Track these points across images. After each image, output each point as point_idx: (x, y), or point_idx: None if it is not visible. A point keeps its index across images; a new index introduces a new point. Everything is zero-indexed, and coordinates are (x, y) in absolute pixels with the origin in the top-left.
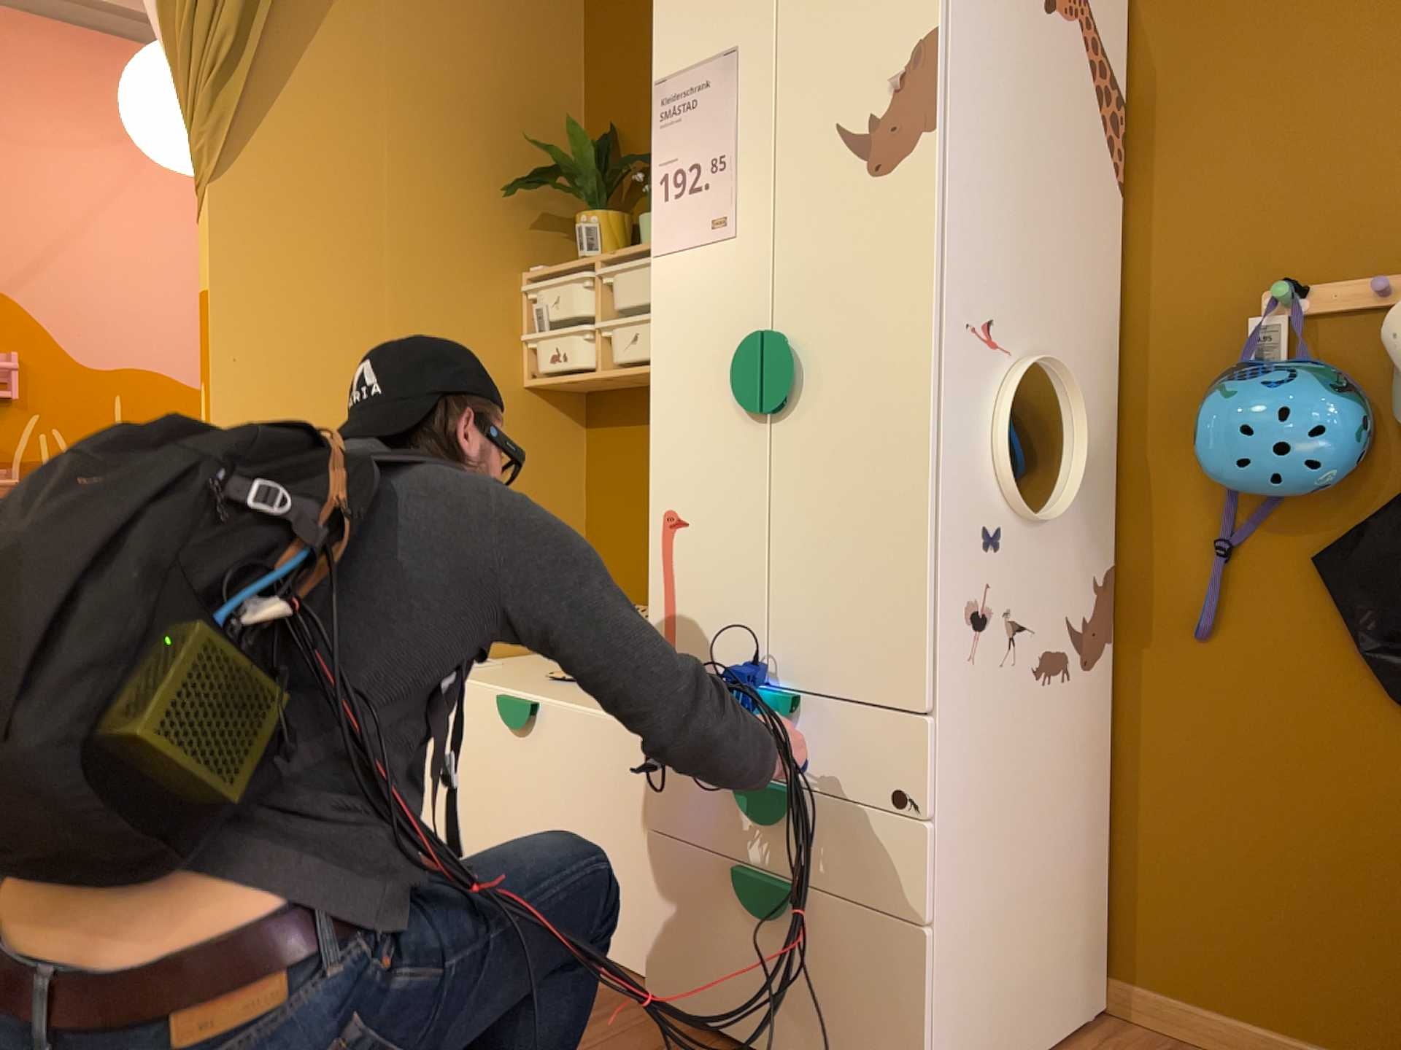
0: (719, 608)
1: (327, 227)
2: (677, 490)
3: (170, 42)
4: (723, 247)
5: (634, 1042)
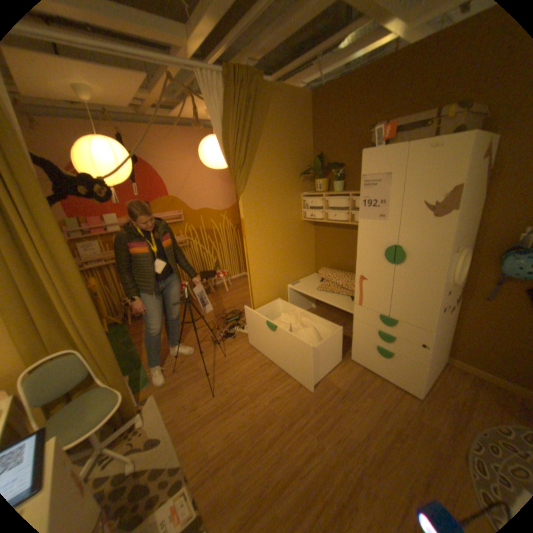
0: (376, 298)
1: (263, 197)
2: (365, 272)
3: (226, 160)
4: (382, 222)
5: (354, 371)
